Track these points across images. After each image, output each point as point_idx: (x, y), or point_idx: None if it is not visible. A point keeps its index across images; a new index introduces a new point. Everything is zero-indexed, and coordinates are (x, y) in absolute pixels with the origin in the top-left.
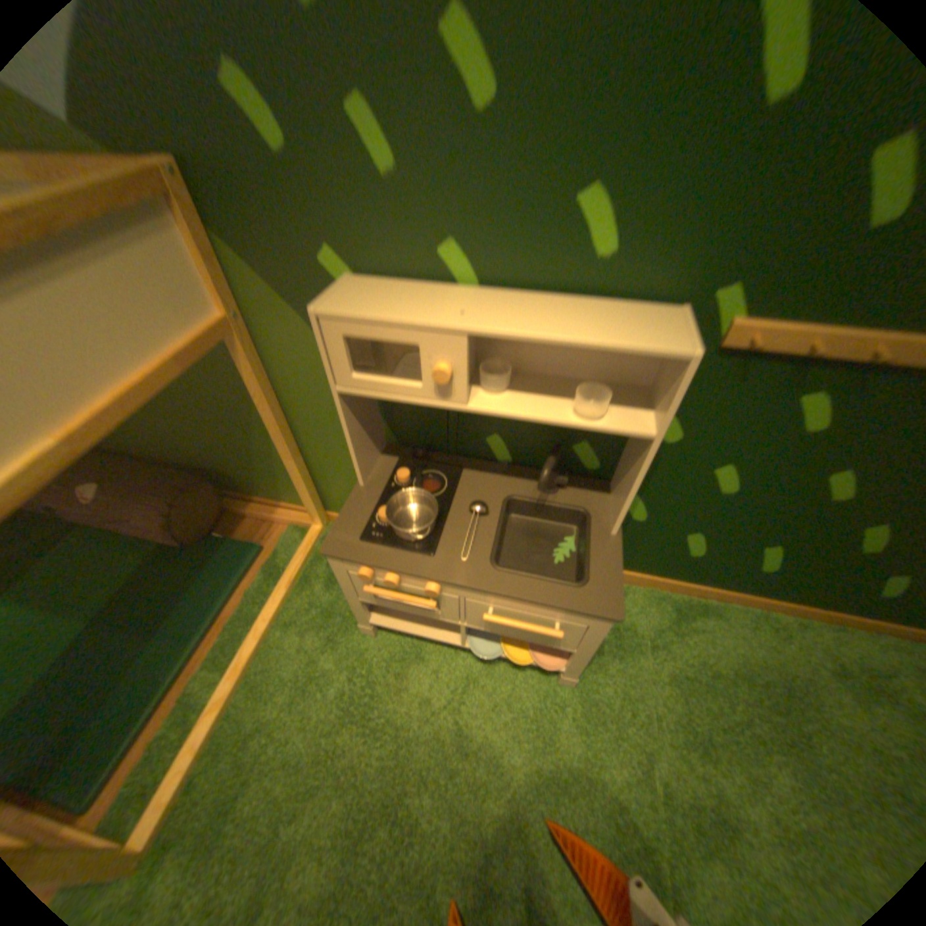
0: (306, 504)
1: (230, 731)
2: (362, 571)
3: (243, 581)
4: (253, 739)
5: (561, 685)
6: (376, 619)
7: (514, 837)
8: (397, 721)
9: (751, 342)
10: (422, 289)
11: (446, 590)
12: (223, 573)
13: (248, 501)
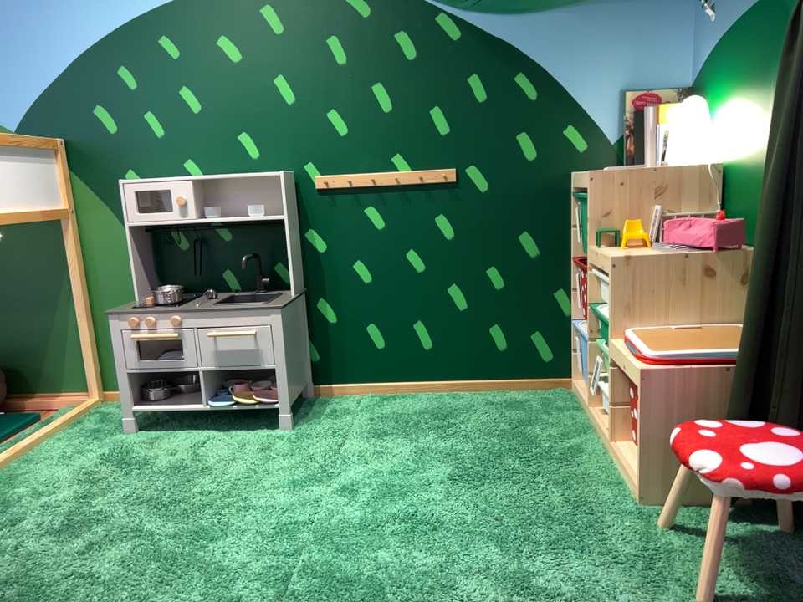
0: (88, 372)
1: (4, 476)
2: (130, 319)
3: (20, 431)
4: (23, 476)
5: (281, 430)
6: (137, 407)
7: (227, 478)
8: (146, 459)
9: (323, 183)
10: (175, 178)
11: (182, 318)
12: (4, 426)
13: (30, 398)
